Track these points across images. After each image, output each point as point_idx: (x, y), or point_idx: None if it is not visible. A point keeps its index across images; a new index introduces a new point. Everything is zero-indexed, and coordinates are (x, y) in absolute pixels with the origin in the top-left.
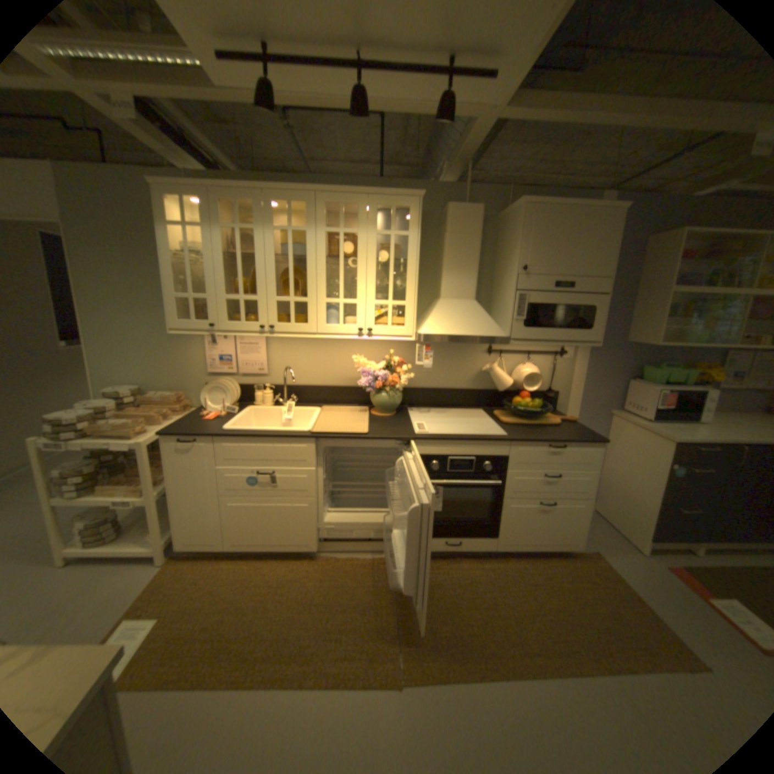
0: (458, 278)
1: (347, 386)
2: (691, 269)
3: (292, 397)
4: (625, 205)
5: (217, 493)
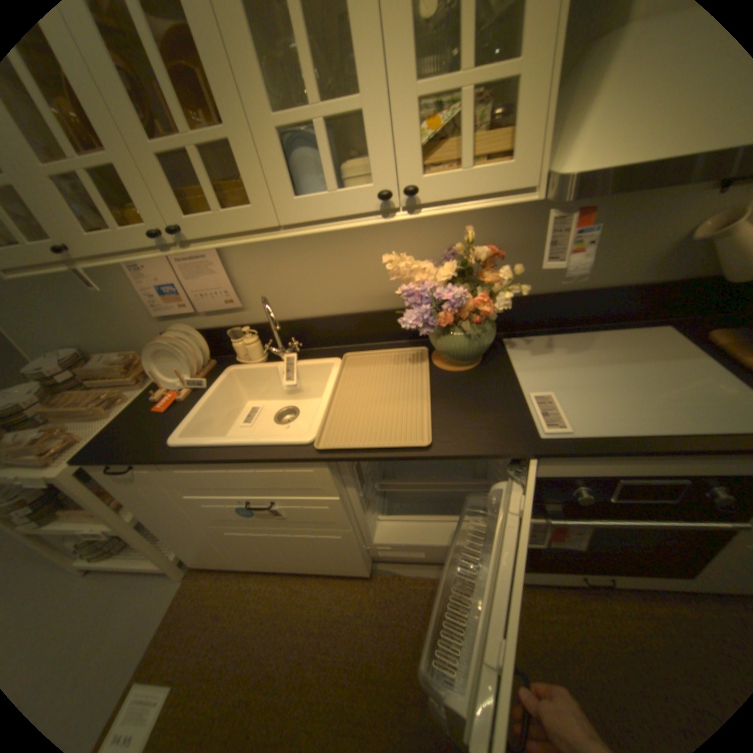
0: None
1: (382, 309)
2: None
3: (290, 343)
4: None
5: (204, 522)
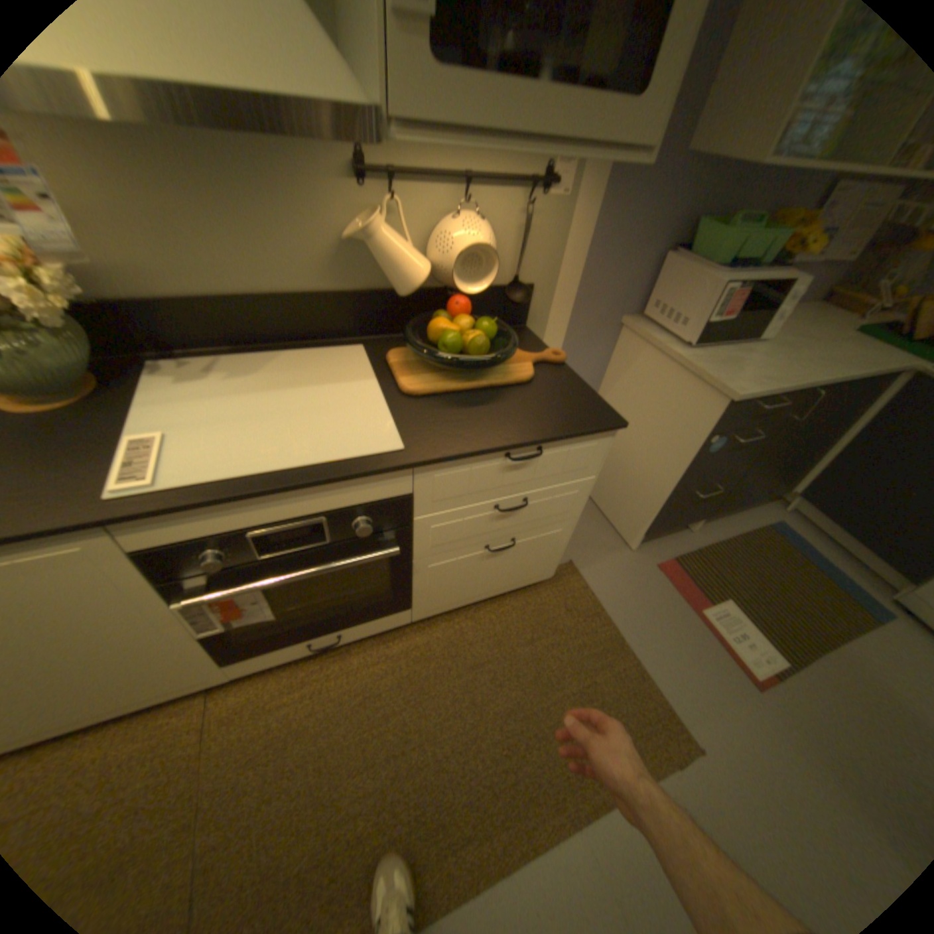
0: None
1: None
2: None
3: None
4: None
5: None
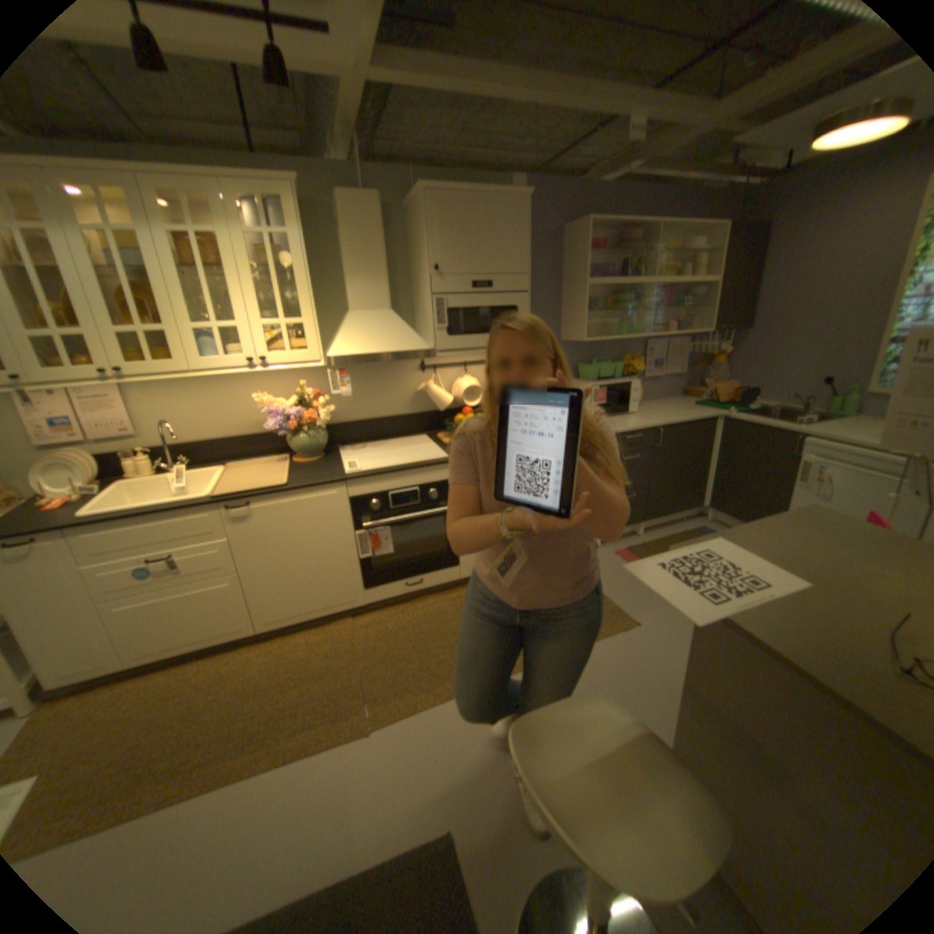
0: (366, 285)
1: (256, 433)
2: (606, 260)
3: (181, 458)
4: (528, 191)
5: (94, 600)
